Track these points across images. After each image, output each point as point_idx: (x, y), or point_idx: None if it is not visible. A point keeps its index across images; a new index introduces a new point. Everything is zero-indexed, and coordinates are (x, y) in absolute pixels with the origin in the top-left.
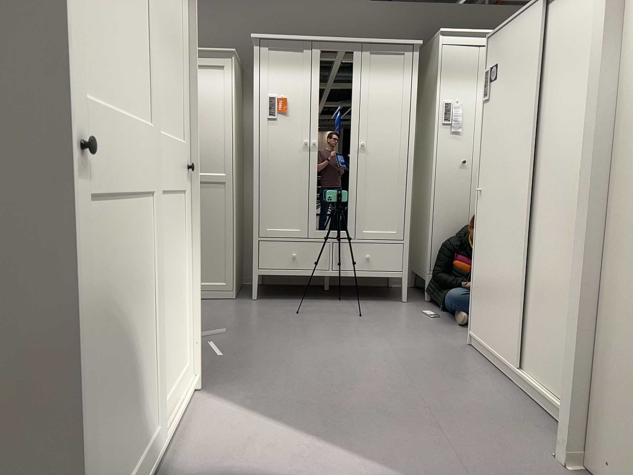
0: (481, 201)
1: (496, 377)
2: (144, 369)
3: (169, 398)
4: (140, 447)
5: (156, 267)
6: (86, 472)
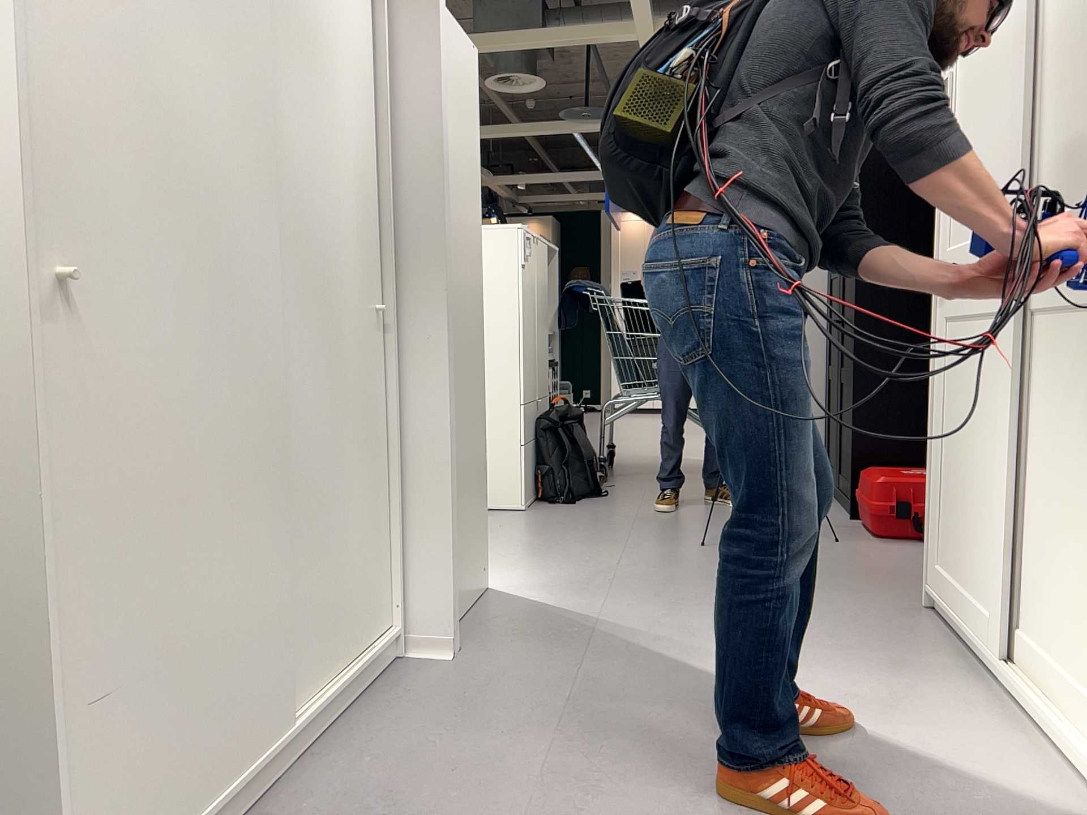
0: (75, 320)
1: (276, 809)
2: (979, 509)
3: (1040, 657)
4: (968, 581)
5: (1033, 417)
6: (930, 499)
